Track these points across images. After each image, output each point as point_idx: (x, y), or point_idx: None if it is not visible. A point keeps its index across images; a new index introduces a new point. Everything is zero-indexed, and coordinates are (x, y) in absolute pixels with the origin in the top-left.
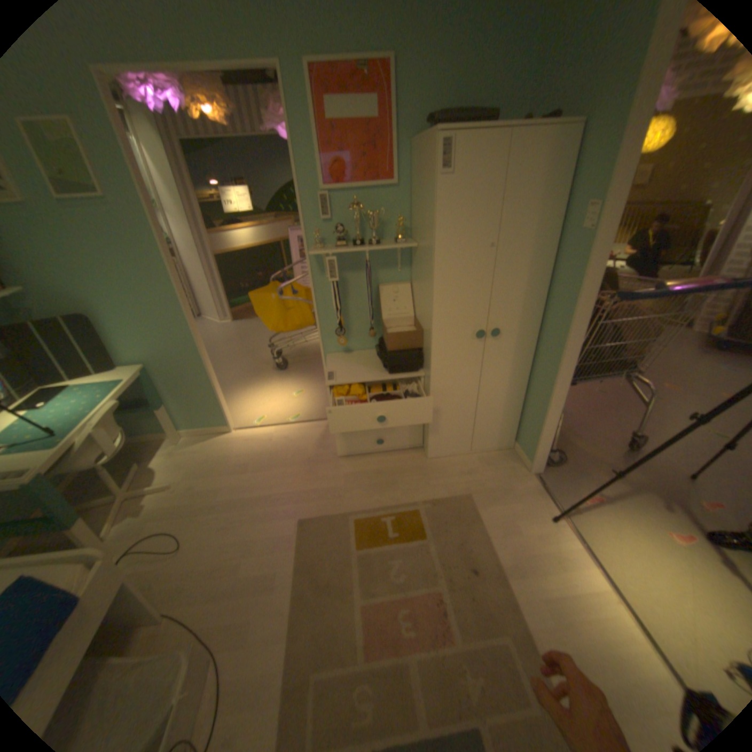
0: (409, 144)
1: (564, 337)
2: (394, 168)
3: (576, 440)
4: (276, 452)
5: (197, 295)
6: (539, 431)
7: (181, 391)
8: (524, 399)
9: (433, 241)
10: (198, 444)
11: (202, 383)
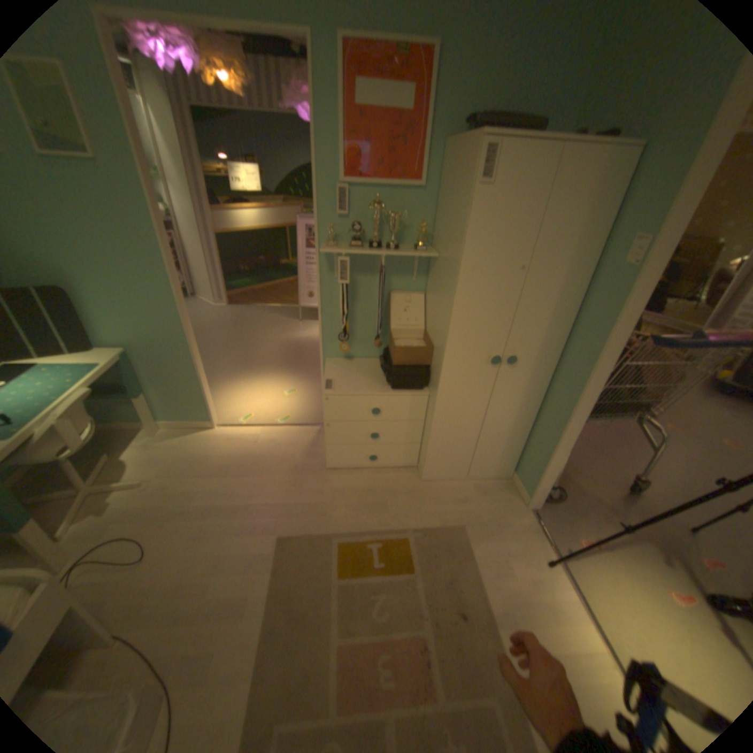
0: (443, 145)
1: (587, 375)
2: (424, 168)
3: (577, 477)
4: (261, 456)
5: (193, 274)
6: (544, 467)
7: (164, 381)
8: (531, 431)
9: (460, 256)
10: (177, 438)
11: (189, 375)
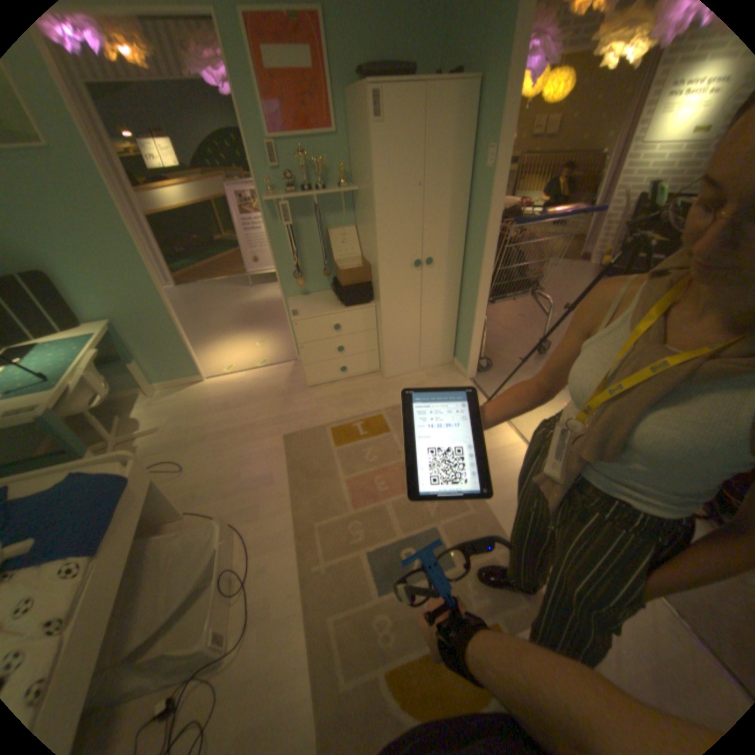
0: (341, 94)
1: (480, 260)
2: (330, 117)
3: (499, 352)
4: (251, 390)
5: None
6: (469, 342)
7: (149, 345)
8: (457, 319)
9: (371, 183)
10: (173, 394)
11: (170, 334)
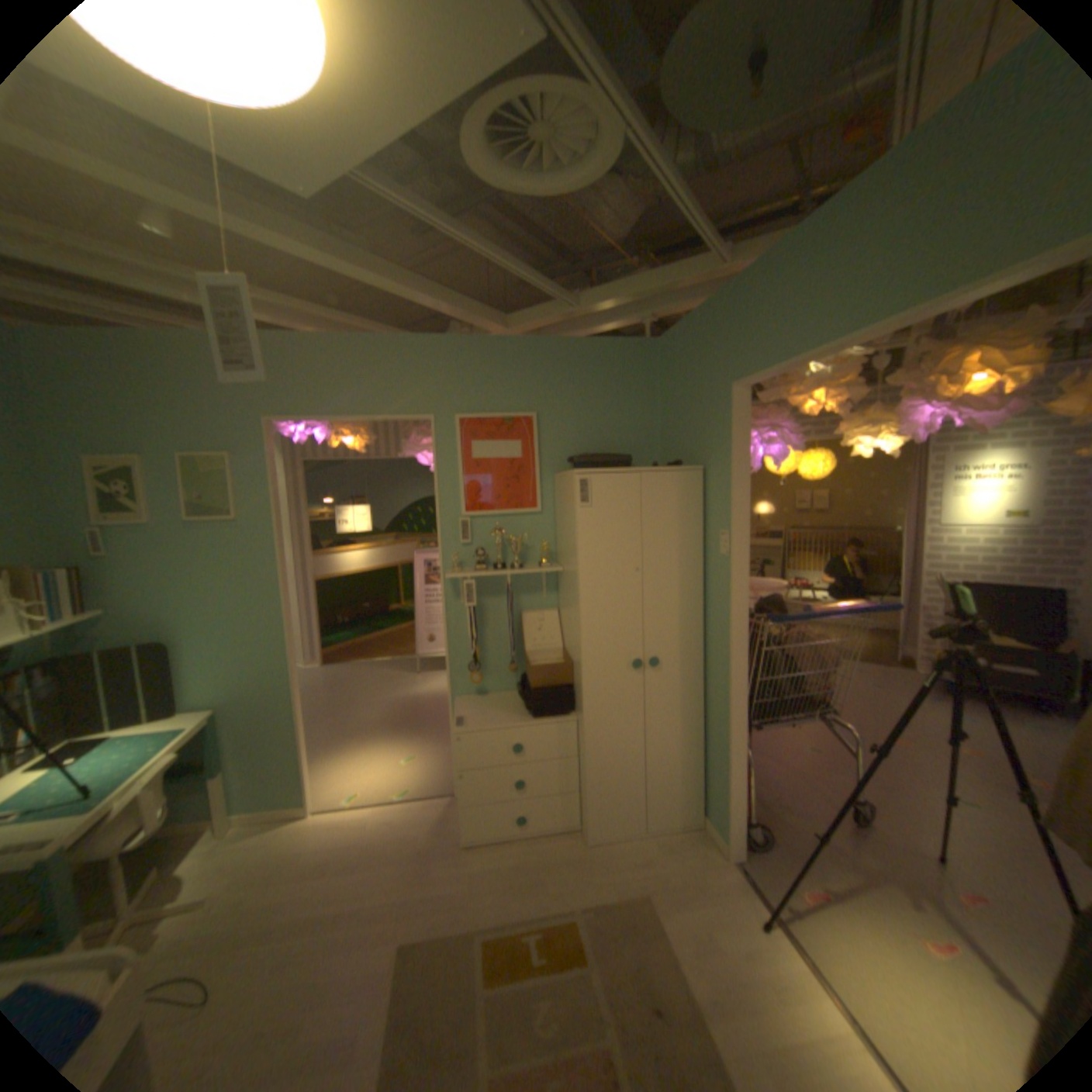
0: (552, 479)
1: (728, 665)
2: (537, 498)
3: (788, 816)
4: (372, 846)
5: None
6: (728, 794)
7: (252, 752)
8: (705, 751)
9: (577, 566)
10: (256, 837)
11: (285, 739)
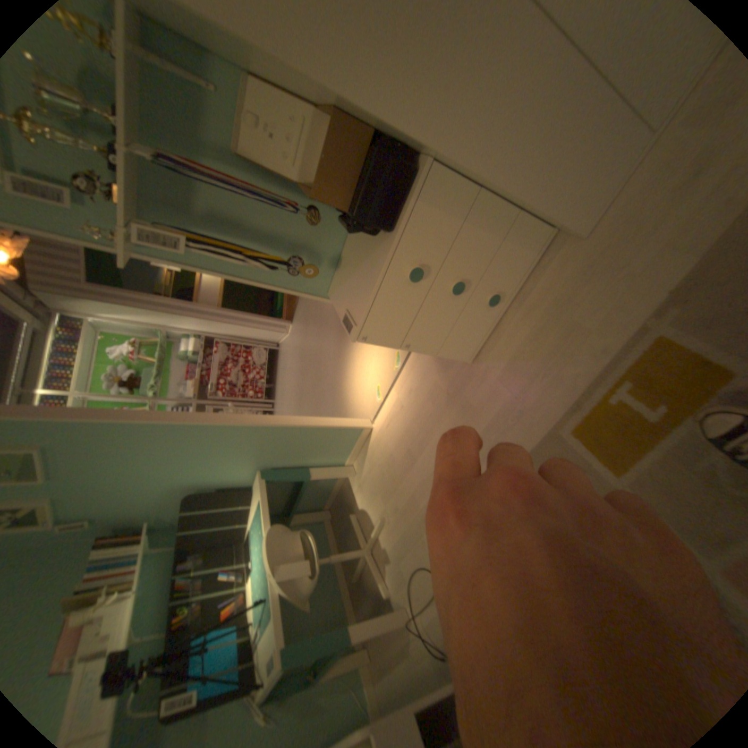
0: None
1: None
2: None
3: None
4: (416, 412)
5: (255, 335)
6: None
7: (301, 448)
8: None
9: None
10: (364, 458)
11: (301, 430)
